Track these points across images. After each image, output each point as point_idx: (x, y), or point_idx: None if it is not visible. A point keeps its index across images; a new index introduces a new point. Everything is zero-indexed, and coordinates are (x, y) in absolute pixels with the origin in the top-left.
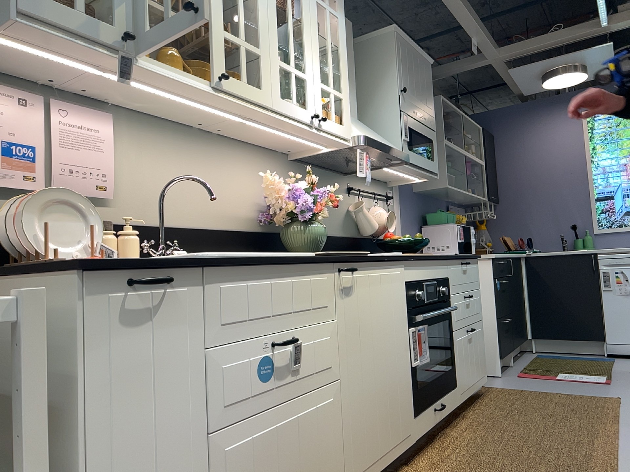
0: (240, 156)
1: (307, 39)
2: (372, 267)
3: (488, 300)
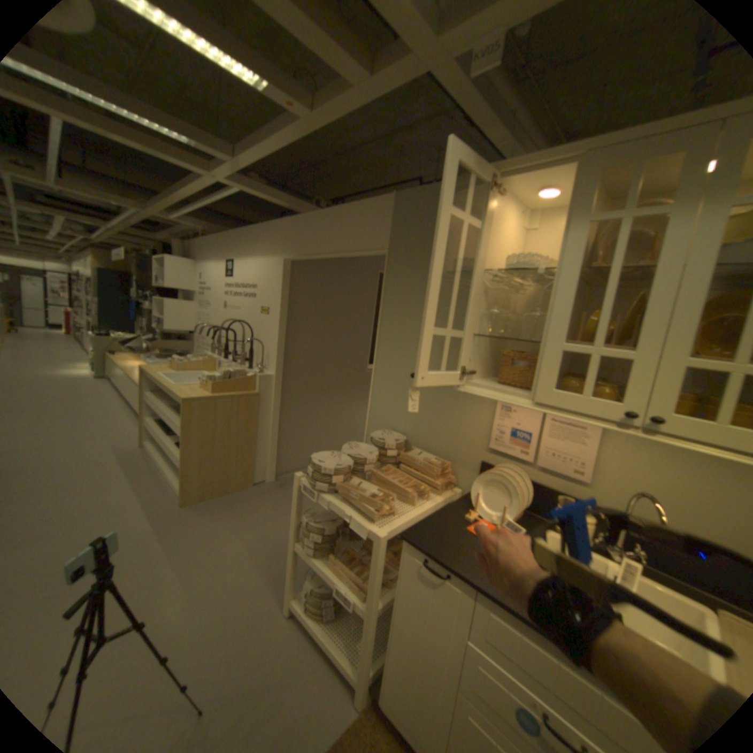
0: None
1: None
2: None
3: None
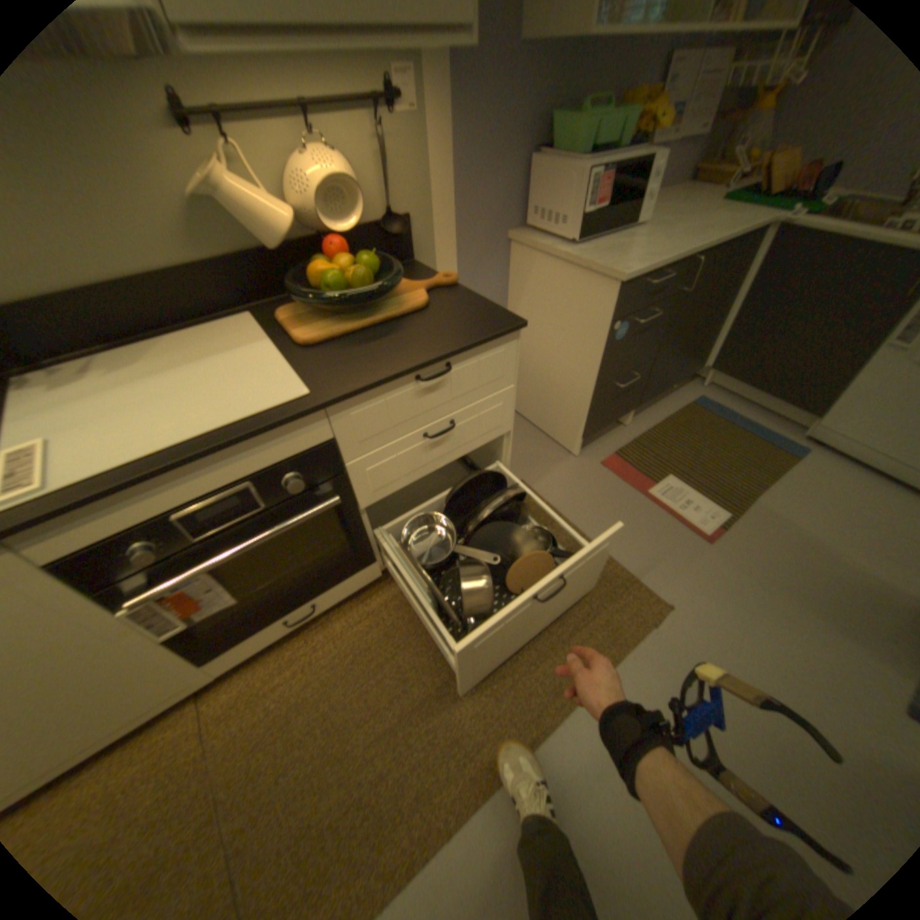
0: None
1: None
2: None
3: (591, 354)
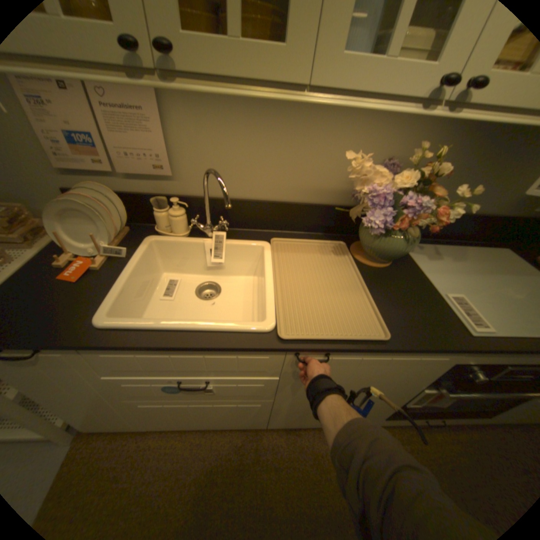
0: (350, 111)
1: None
2: (376, 354)
3: None
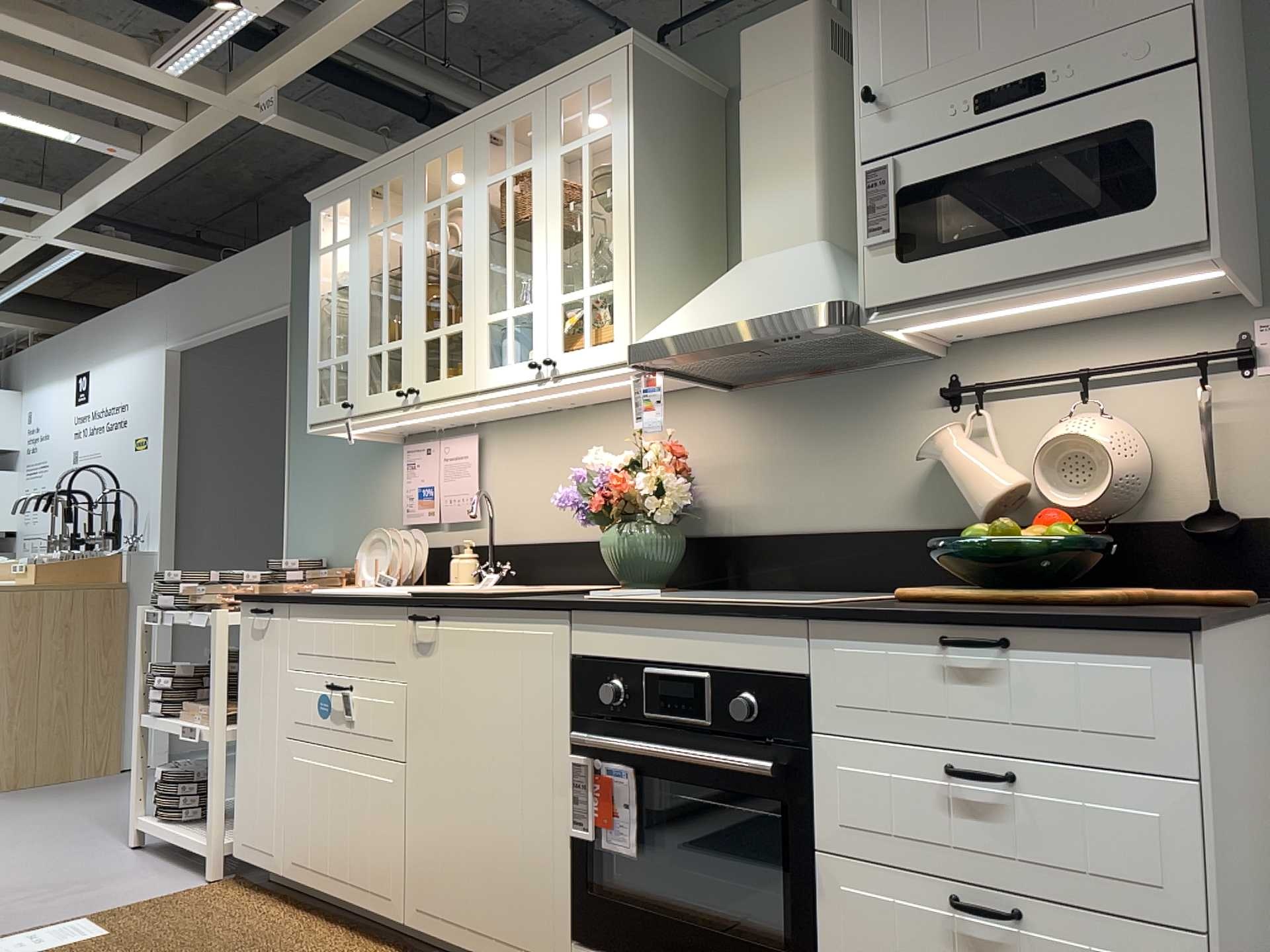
0: (624, 422)
1: (536, 241)
2: (475, 617)
3: None
